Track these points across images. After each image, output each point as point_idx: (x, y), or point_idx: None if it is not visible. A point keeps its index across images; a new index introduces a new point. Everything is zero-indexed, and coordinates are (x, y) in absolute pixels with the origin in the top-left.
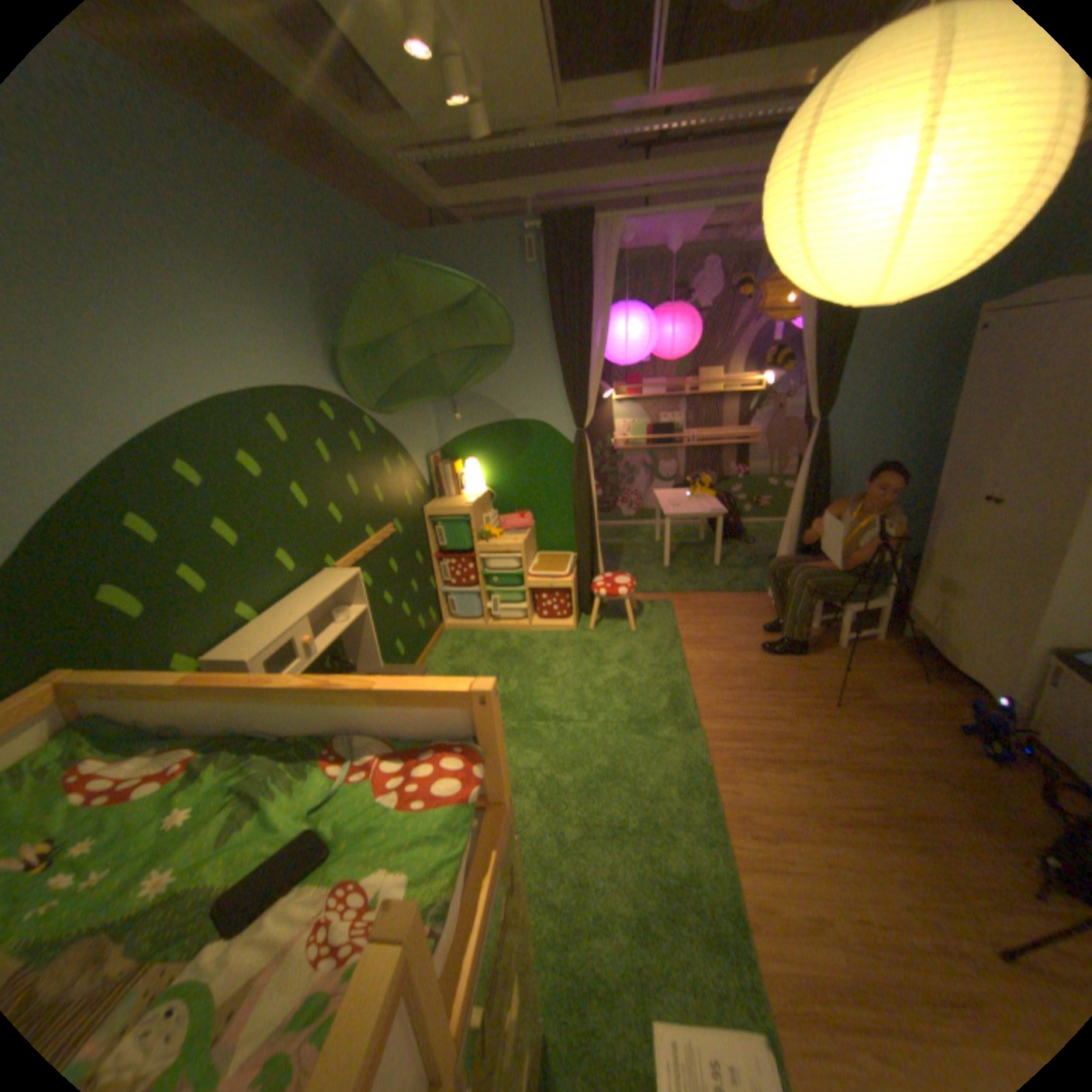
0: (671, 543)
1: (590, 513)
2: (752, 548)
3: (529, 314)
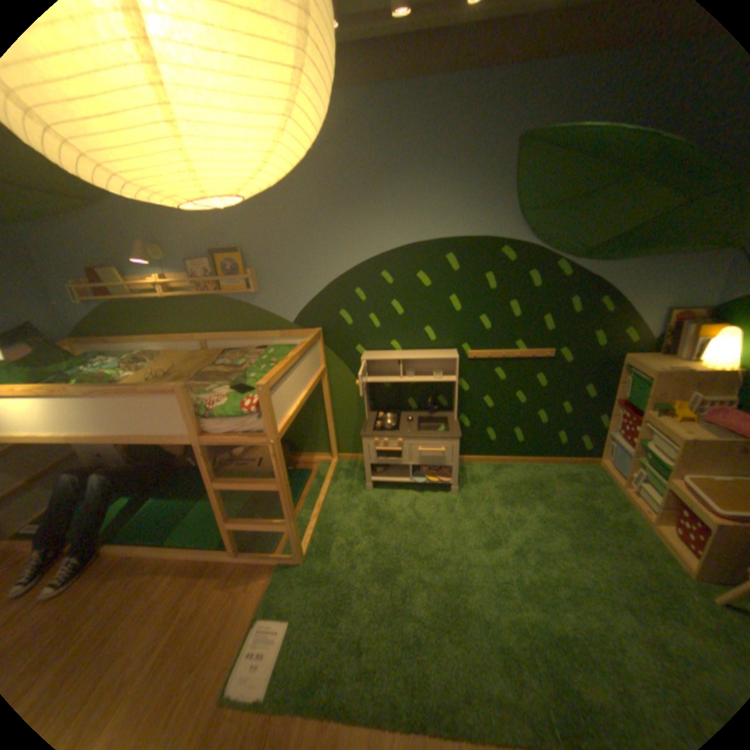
0: None
1: None
2: None
3: None
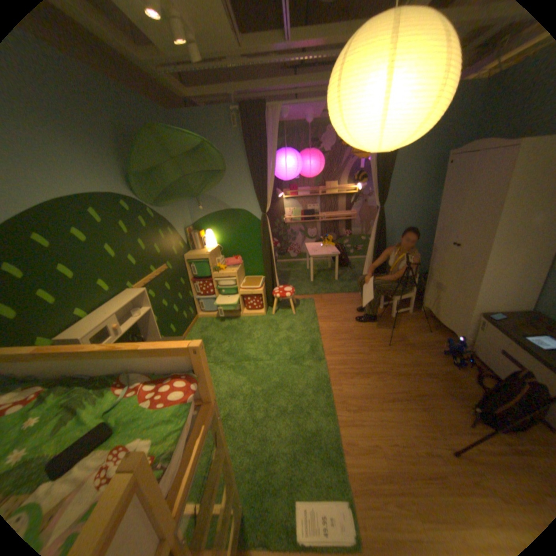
0: (314, 269)
1: (270, 255)
2: (353, 270)
3: (235, 154)
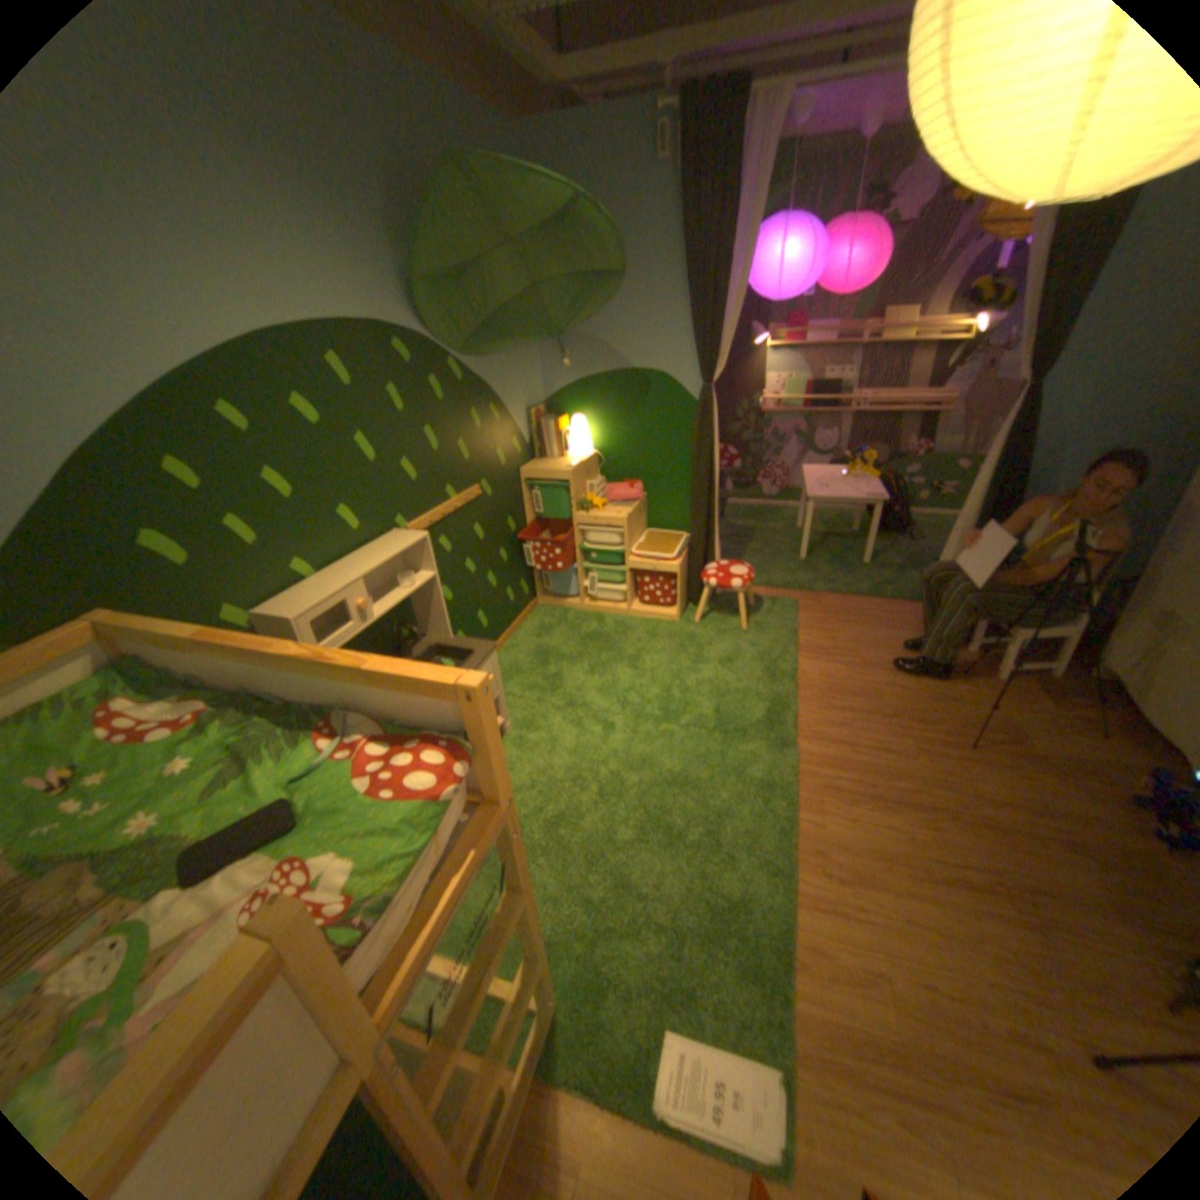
0: (816, 531)
1: (709, 488)
2: (918, 545)
3: (657, 230)
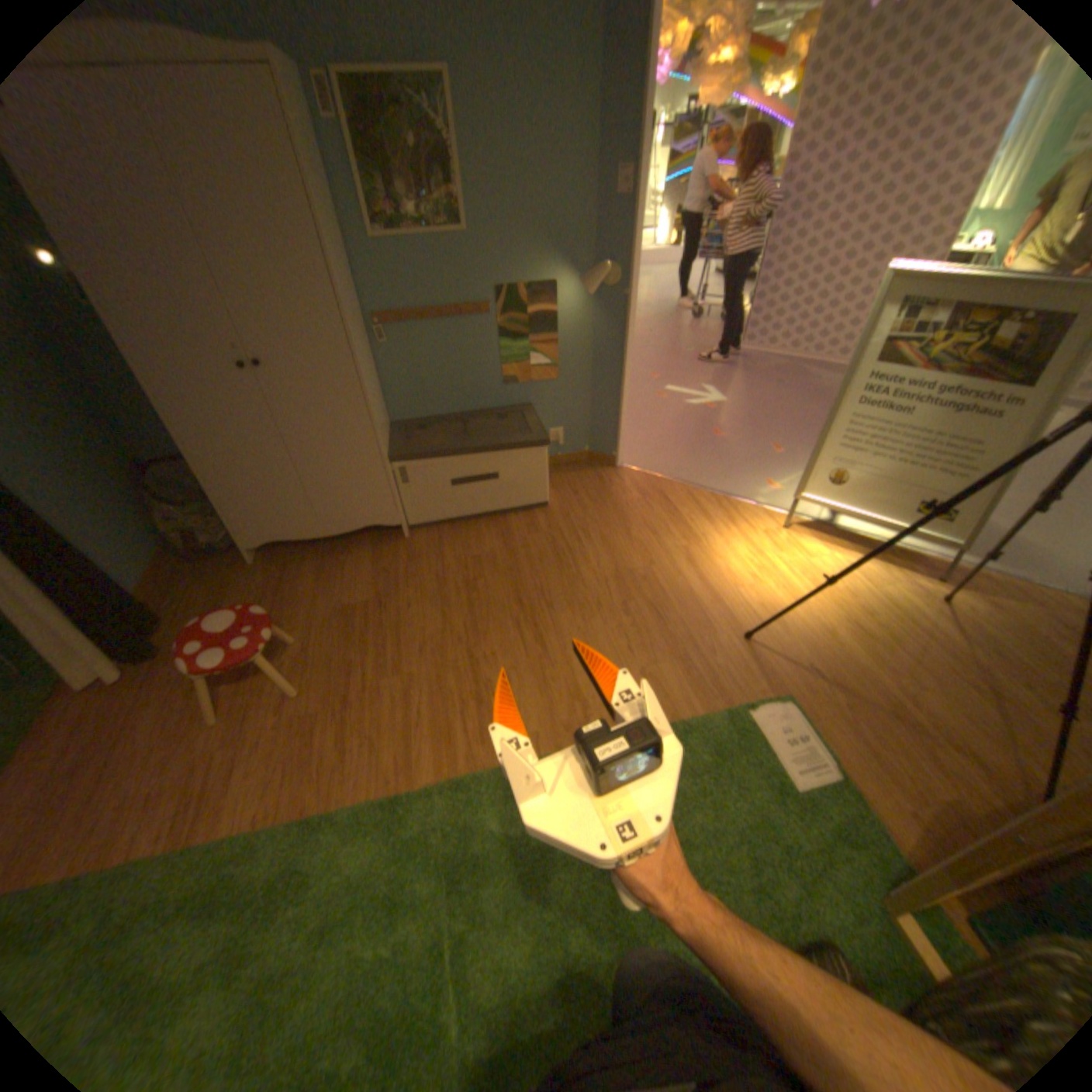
0: None
1: None
2: None
3: None
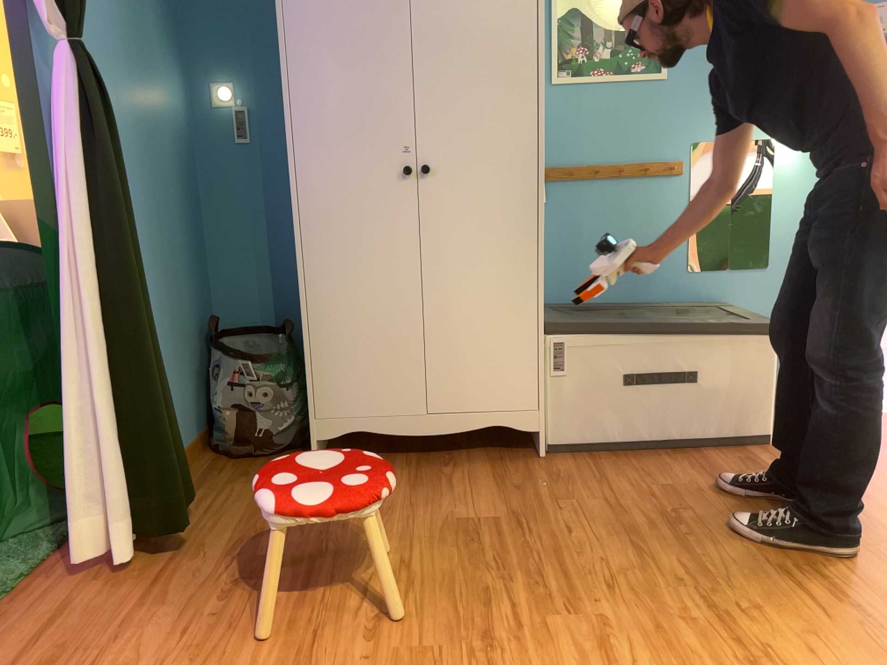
0: None
1: None
2: None
3: None
